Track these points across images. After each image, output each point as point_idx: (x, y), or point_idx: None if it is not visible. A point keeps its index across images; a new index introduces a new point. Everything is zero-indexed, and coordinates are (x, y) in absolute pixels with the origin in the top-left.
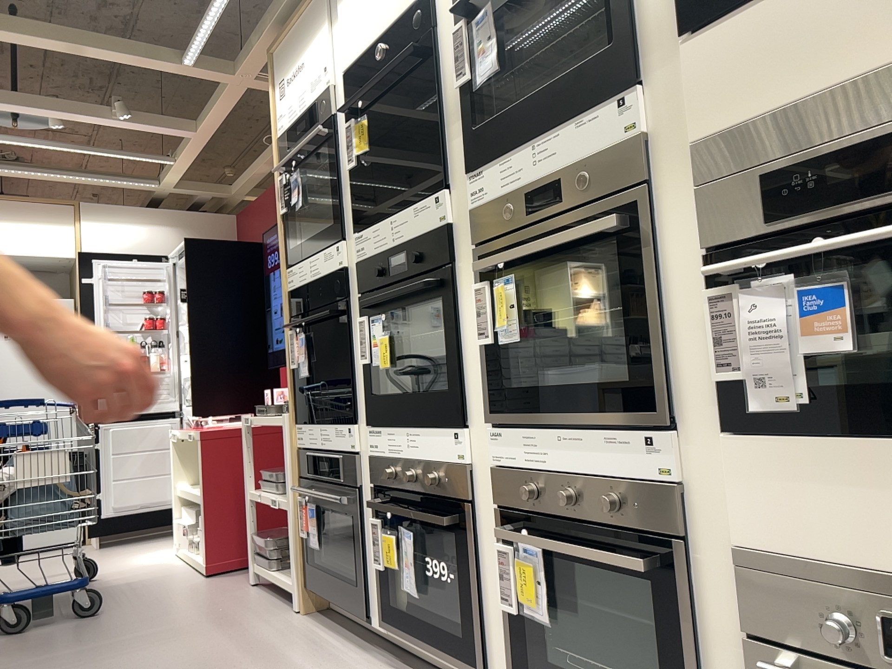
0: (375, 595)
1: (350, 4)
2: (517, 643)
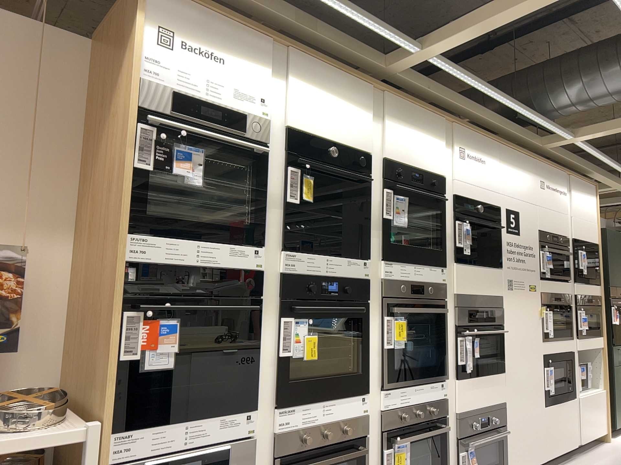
0: None
1: (308, 95)
2: None
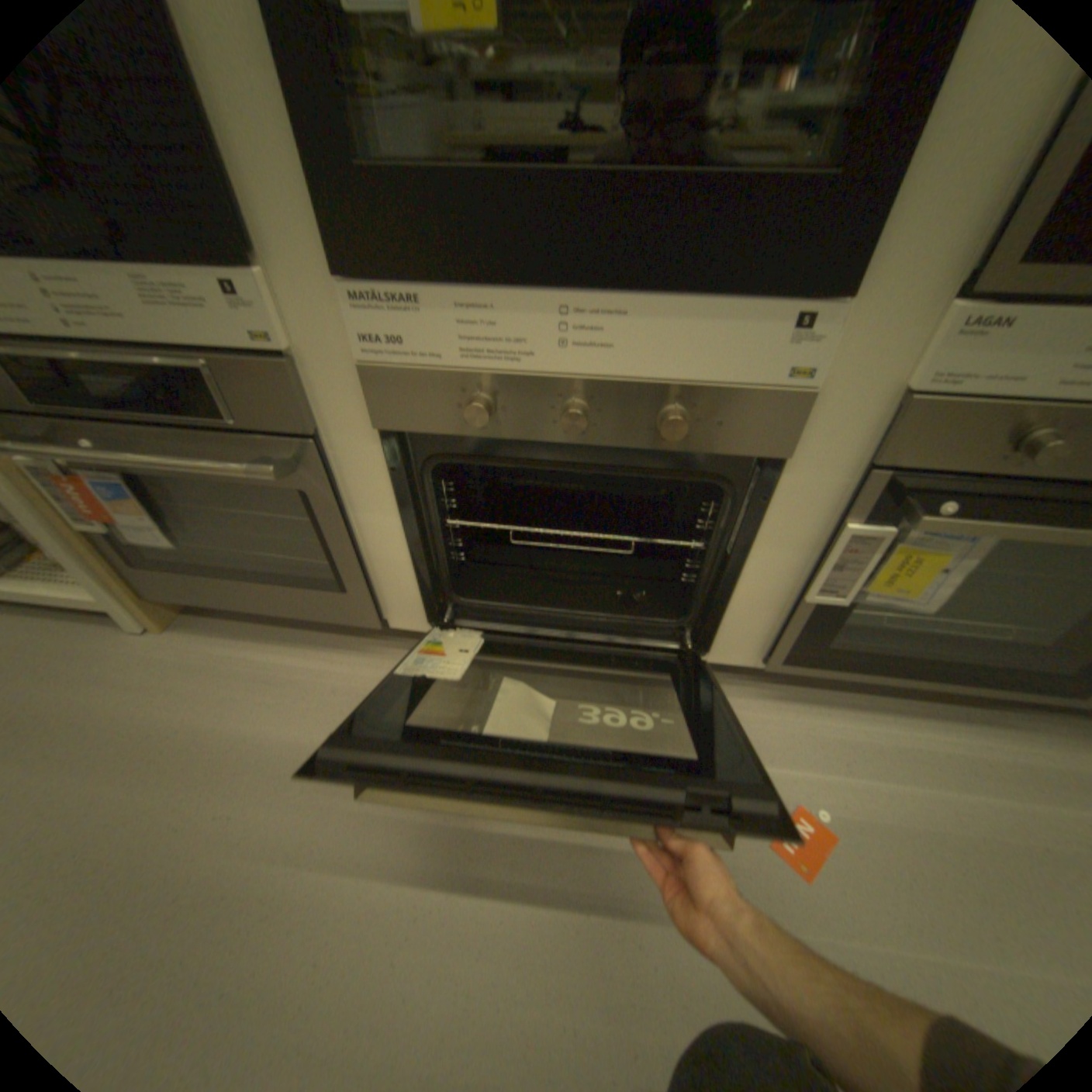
0: (398, 594)
1: None
2: (808, 624)
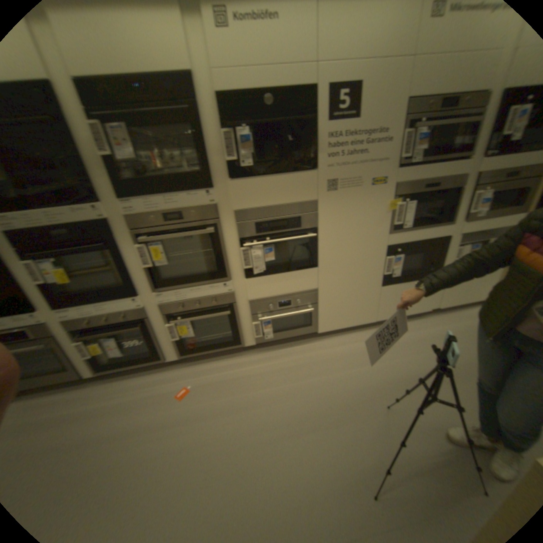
0: (79, 370)
1: None
2: (176, 347)
